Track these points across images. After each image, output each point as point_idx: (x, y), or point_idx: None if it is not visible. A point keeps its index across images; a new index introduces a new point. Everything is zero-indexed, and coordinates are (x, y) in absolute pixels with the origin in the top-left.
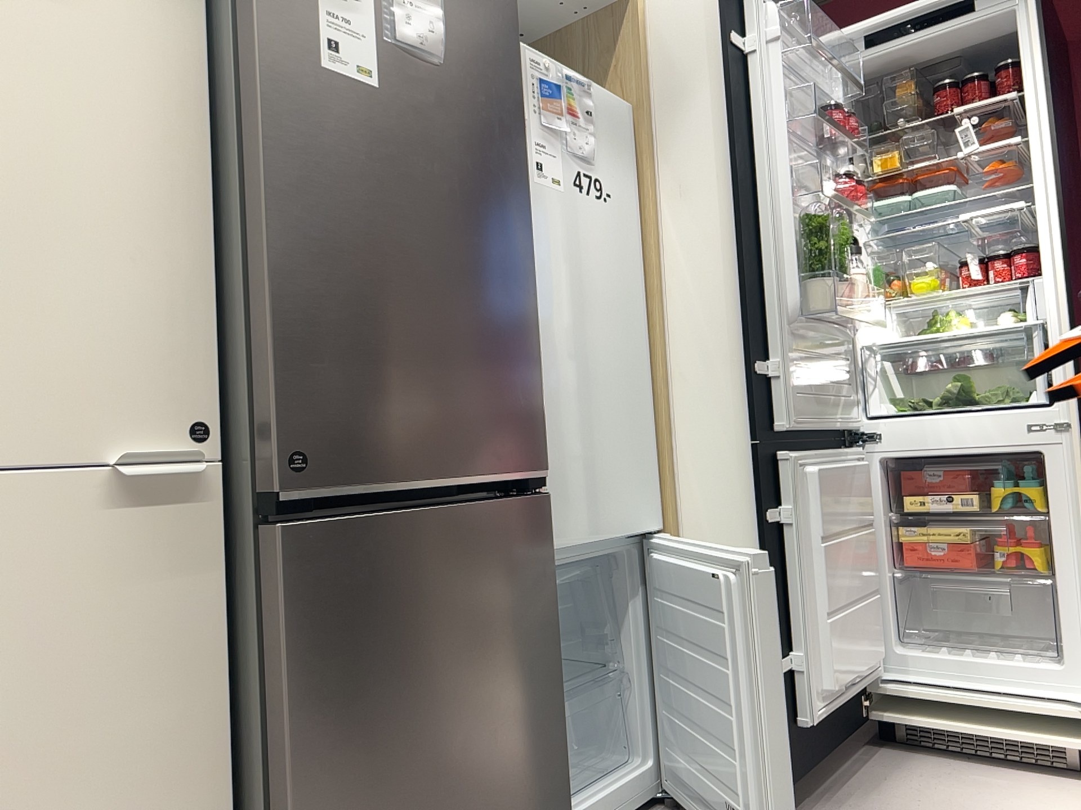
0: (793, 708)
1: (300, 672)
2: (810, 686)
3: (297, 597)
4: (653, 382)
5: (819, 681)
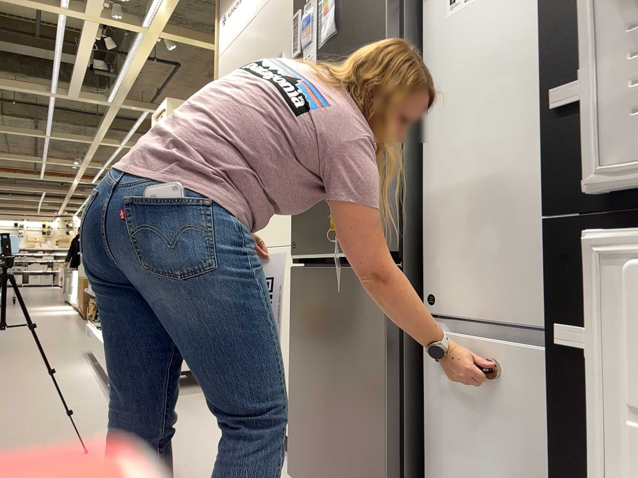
0: None
1: (293, 322)
2: None
3: (293, 295)
4: None
5: None
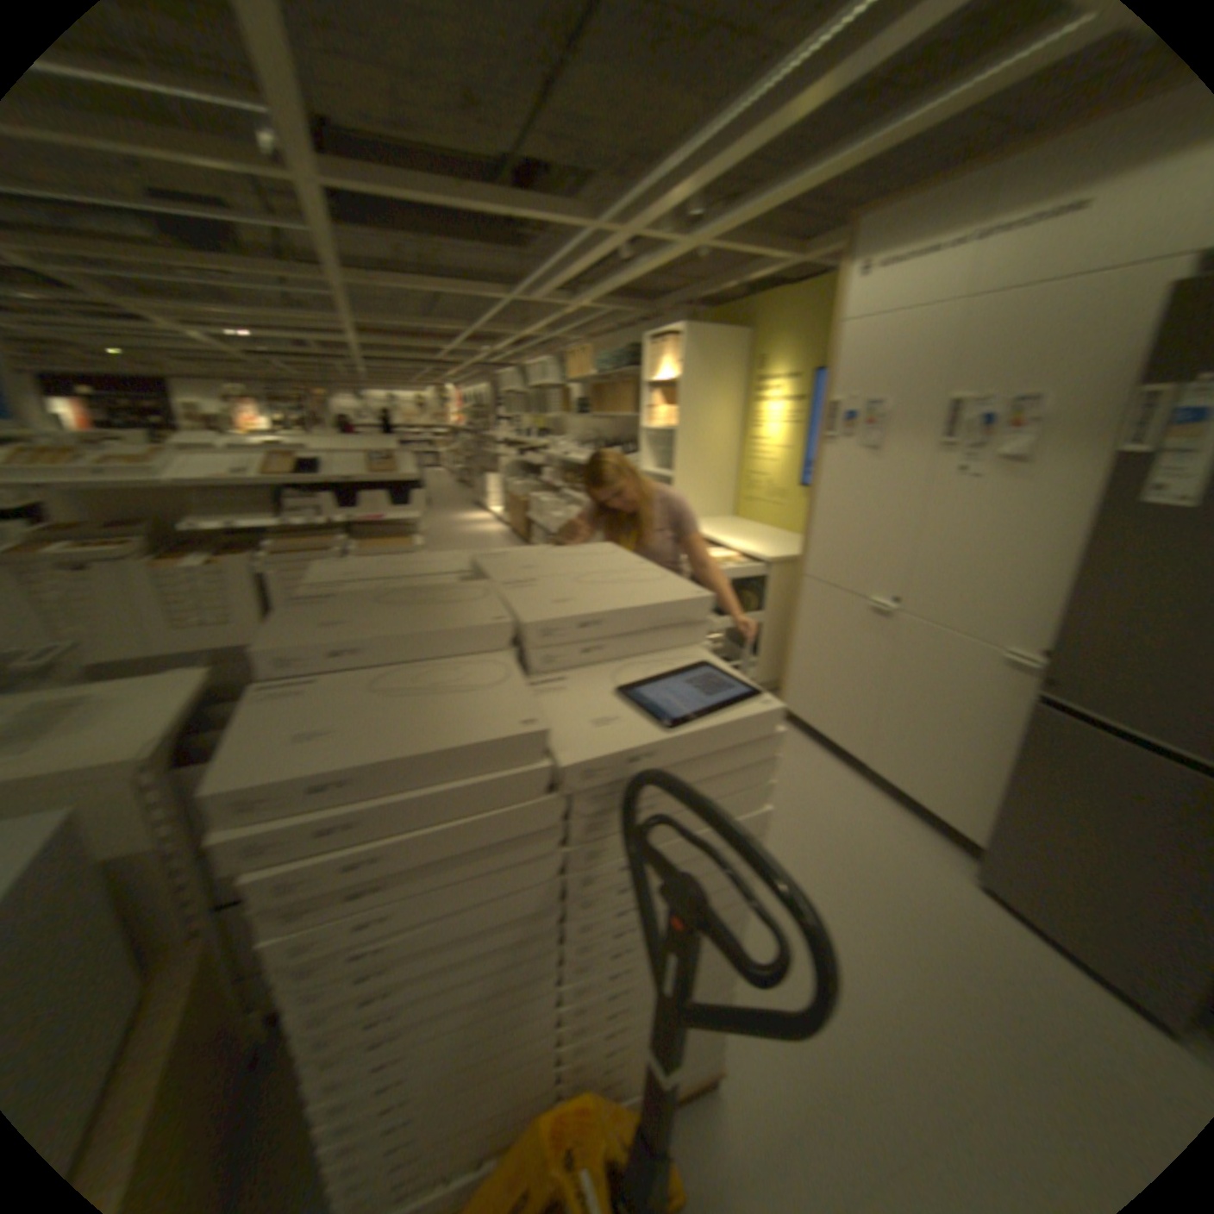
0: None
1: (1027, 757)
2: None
3: (1036, 732)
4: None
5: None
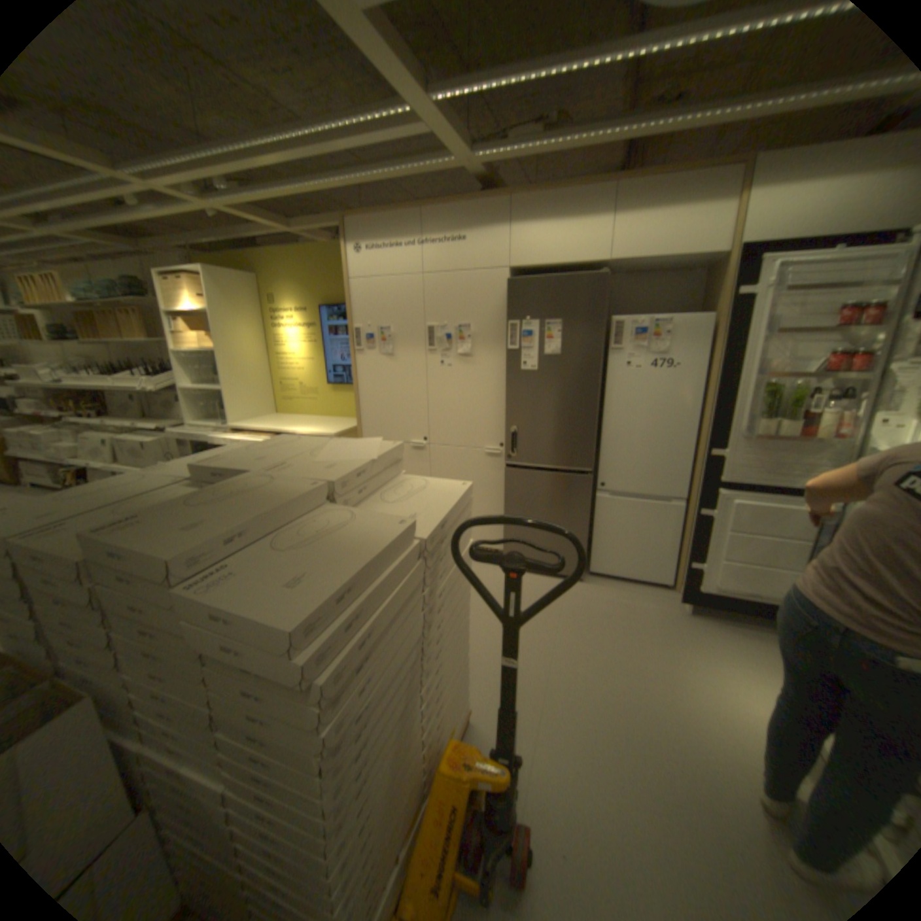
0: (699, 583)
1: (508, 495)
2: (706, 580)
3: (508, 482)
4: (699, 441)
5: (715, 581)
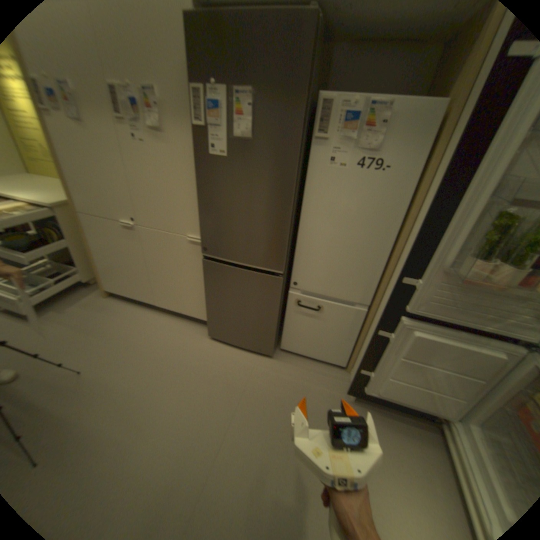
0: (365, 383)
1: (207, 283)
2: (371, 385)
3: (206, 271)
4: (392, 254)
5: (378, 387)
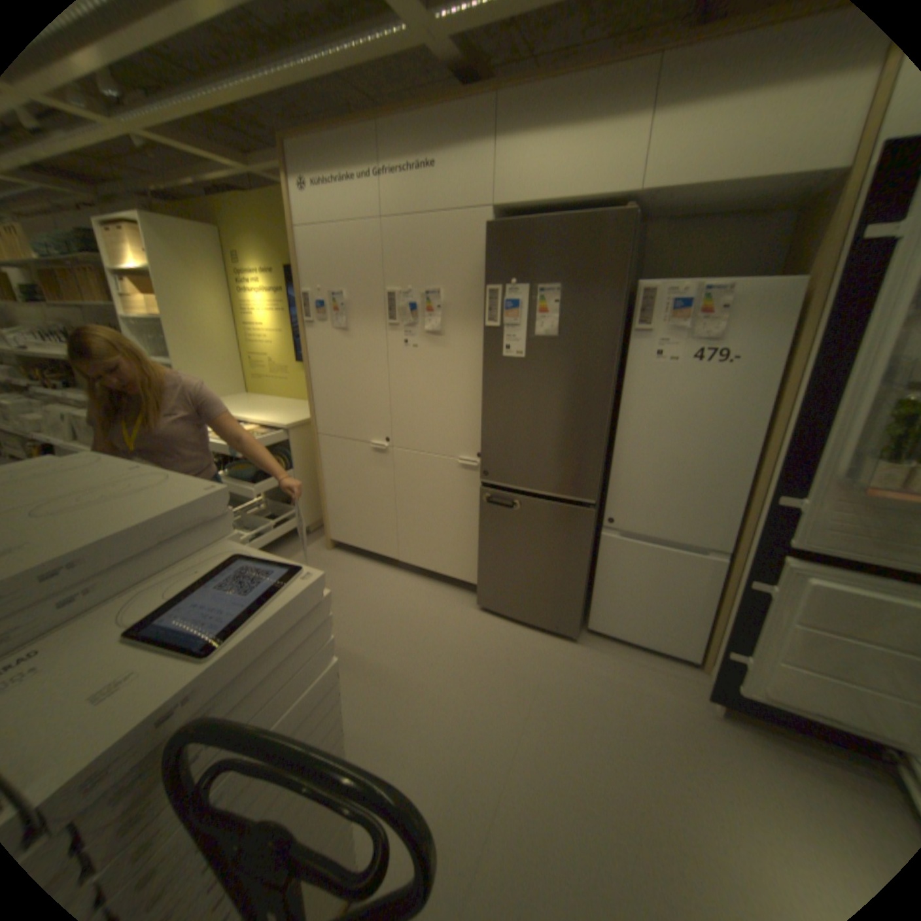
0: (740, 680)
1: (484, 521)
2: (751, 680)
3: (484, 505)
4: (760, 473)
5: (764, 685)
